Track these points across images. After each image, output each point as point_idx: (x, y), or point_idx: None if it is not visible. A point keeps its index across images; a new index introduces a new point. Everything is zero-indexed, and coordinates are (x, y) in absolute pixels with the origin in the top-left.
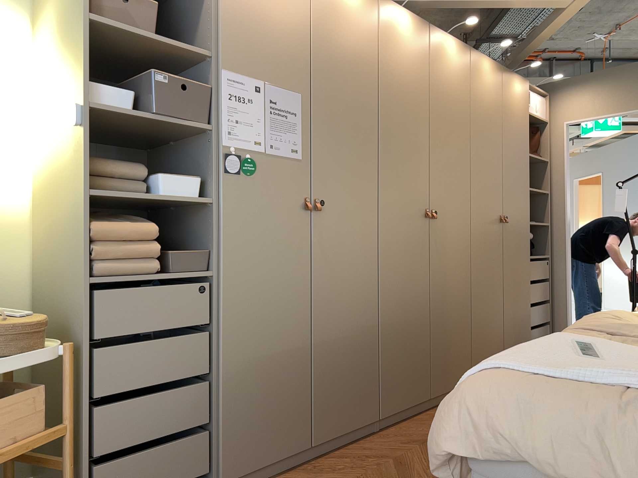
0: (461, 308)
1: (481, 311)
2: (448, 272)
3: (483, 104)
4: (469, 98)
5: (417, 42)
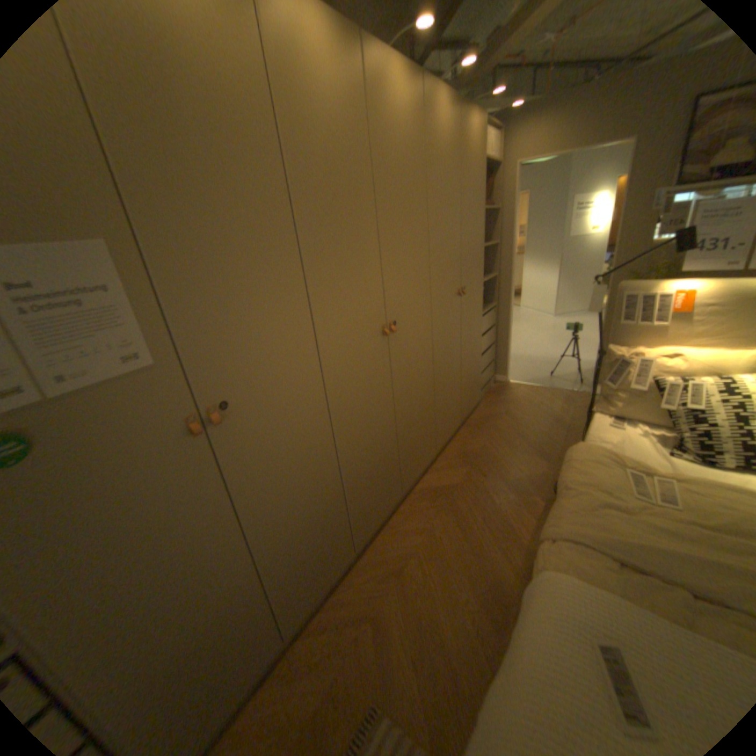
0: (430, 398)
1: (447, 388)
2: (416, 374)
3: (446, 157)
4: (431, 153)
5: (351, 70)
